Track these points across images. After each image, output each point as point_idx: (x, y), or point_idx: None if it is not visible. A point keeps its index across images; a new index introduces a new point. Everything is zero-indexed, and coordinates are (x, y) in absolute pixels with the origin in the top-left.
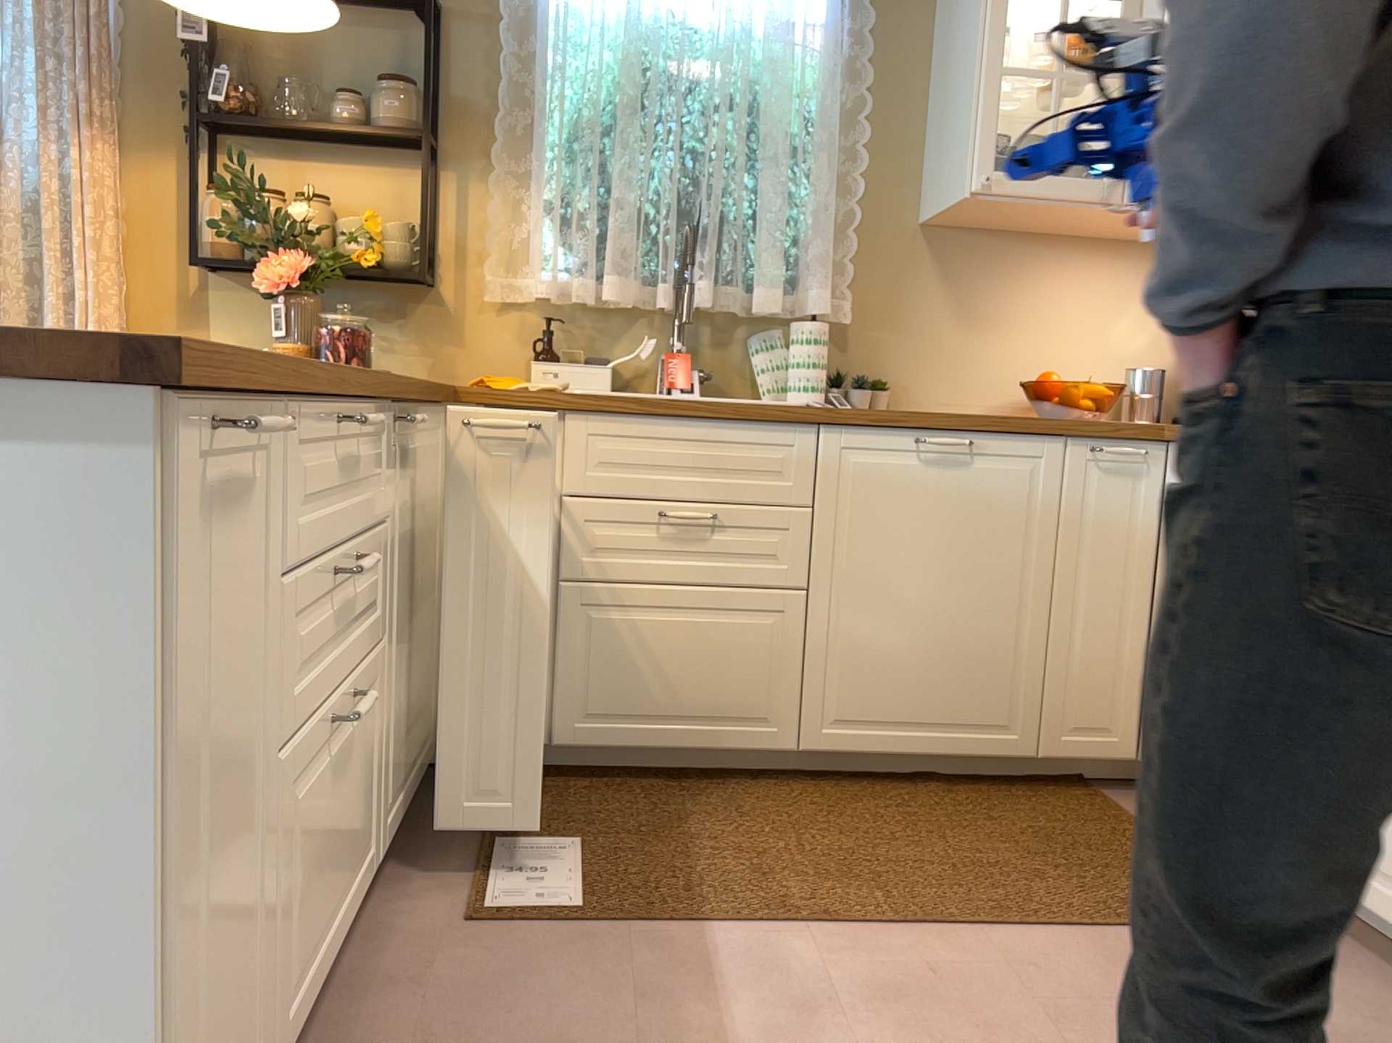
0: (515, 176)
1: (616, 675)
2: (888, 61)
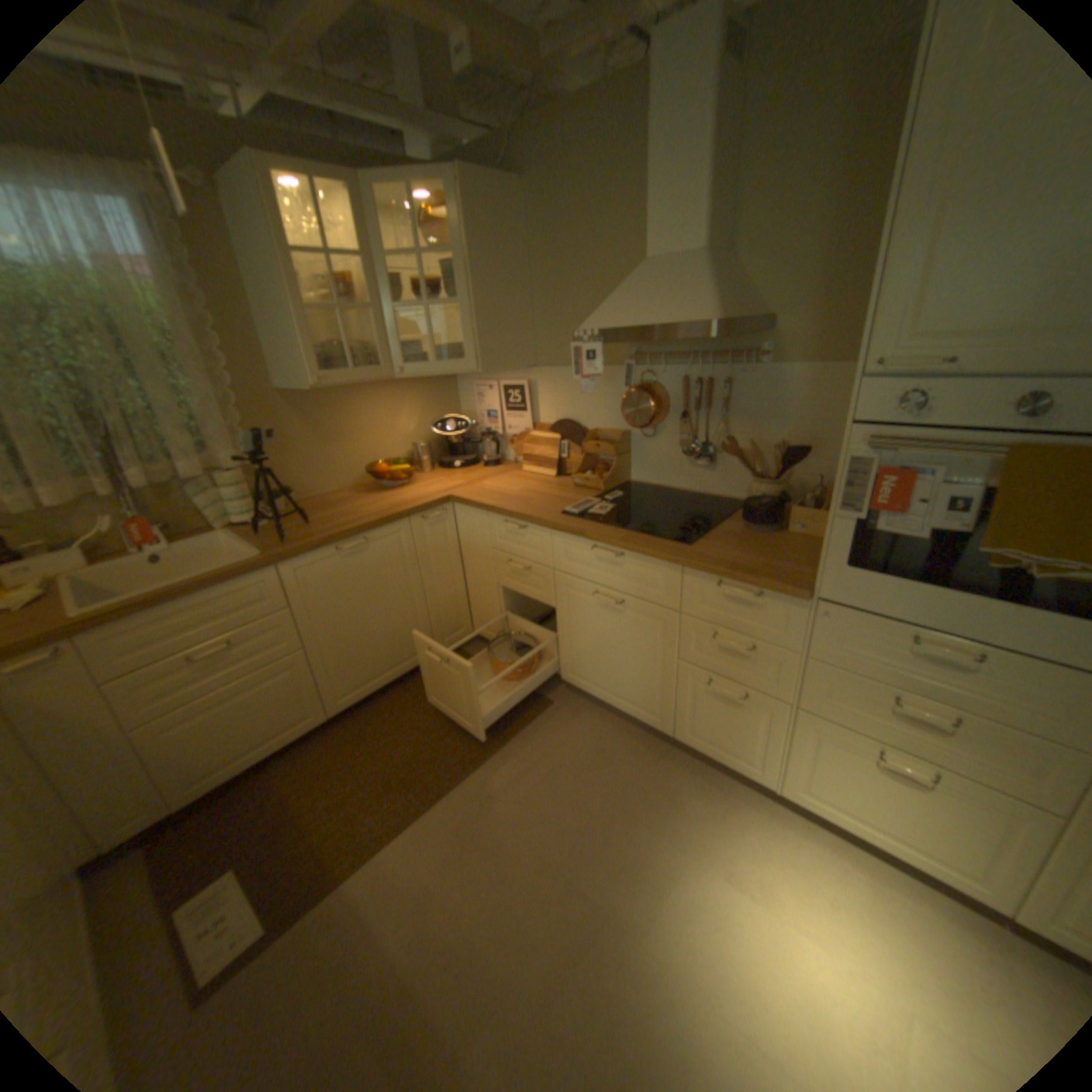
0: None
1: (200, 756)
2: (205, 284)
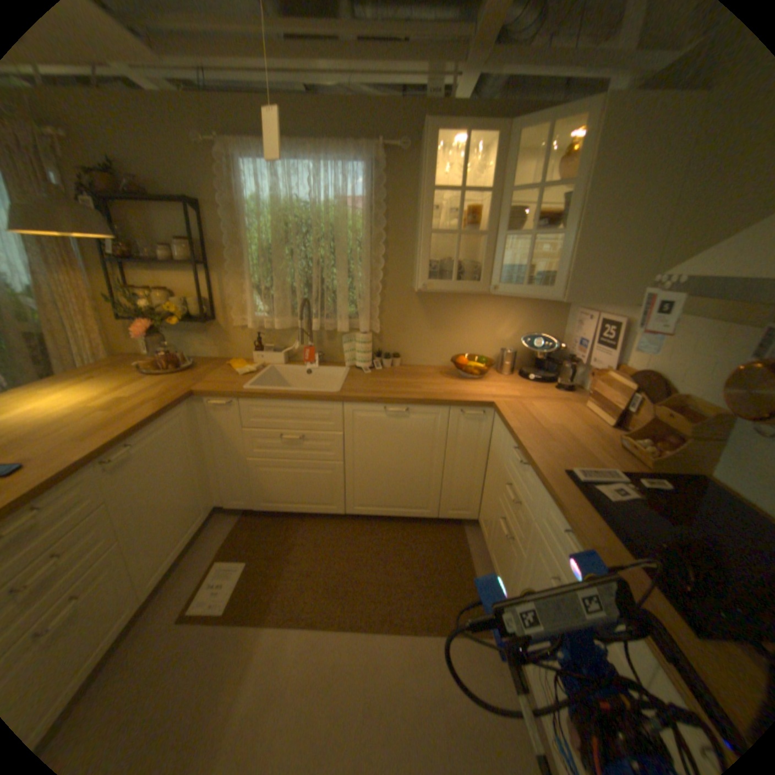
0: (238, 275)
1: (273, 490)
2: (395, 213)
